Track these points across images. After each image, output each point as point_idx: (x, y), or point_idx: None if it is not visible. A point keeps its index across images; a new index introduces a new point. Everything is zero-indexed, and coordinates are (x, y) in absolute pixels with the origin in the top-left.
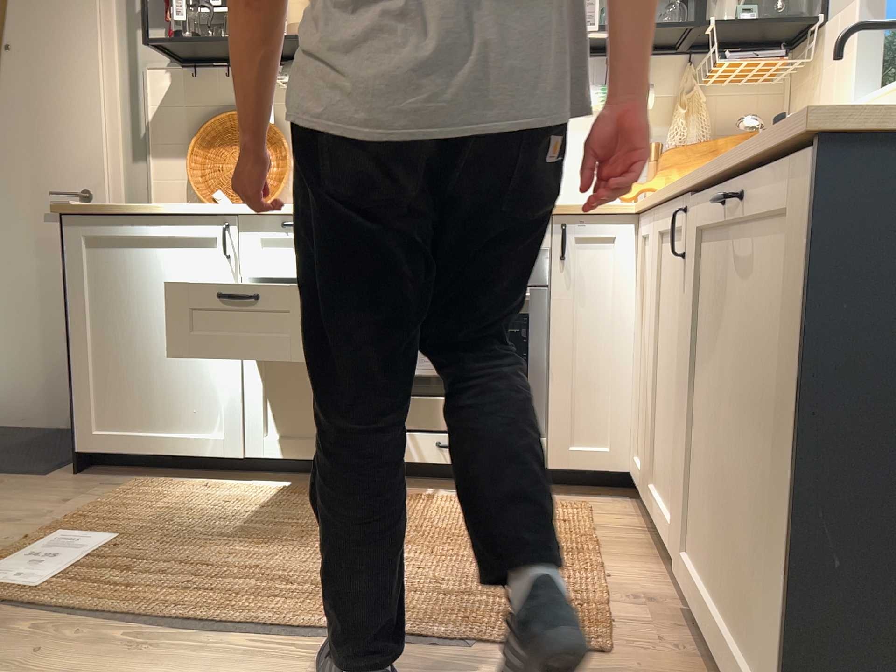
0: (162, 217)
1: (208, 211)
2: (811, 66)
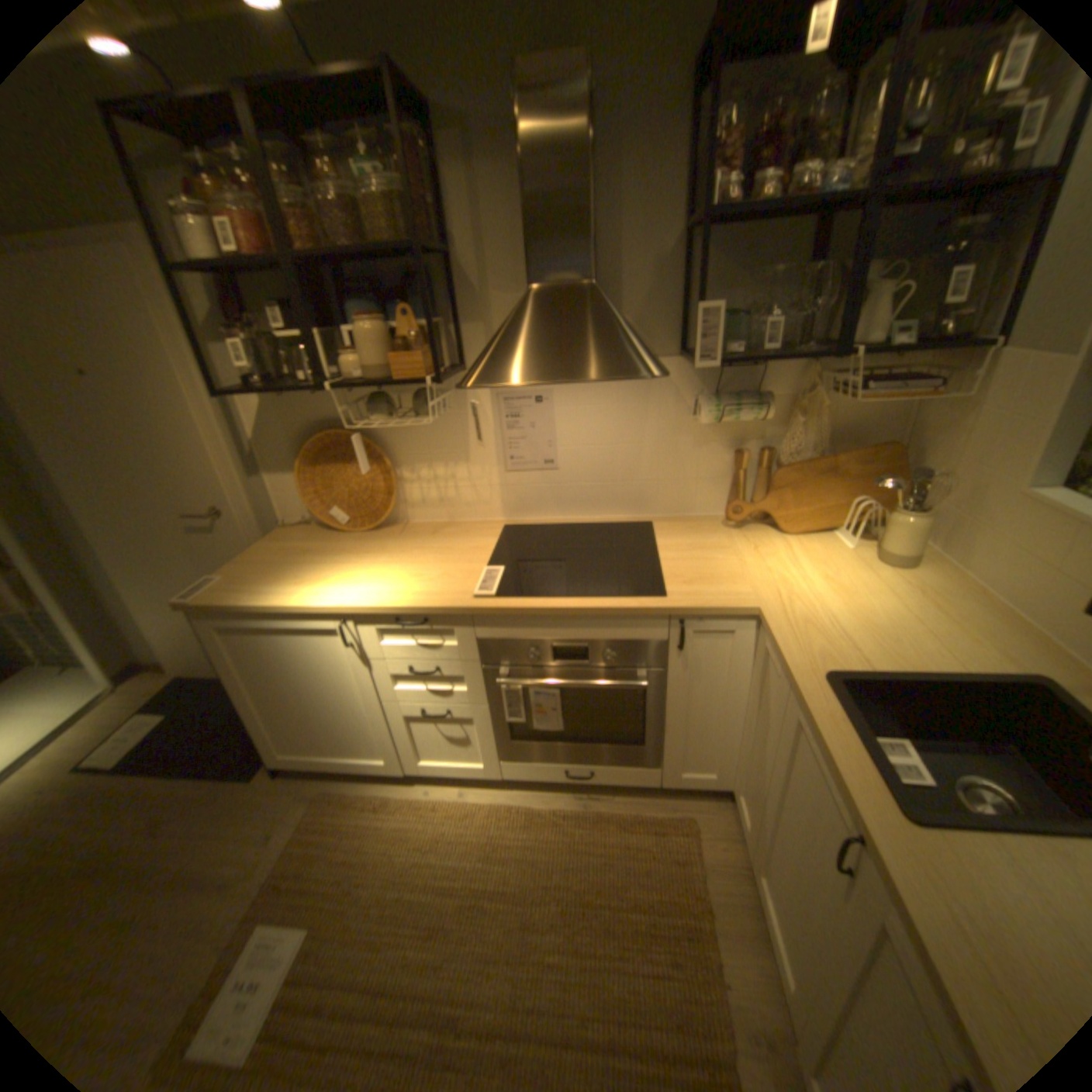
0: (277, 612)
1: (320, 611)
2: (976, 396)
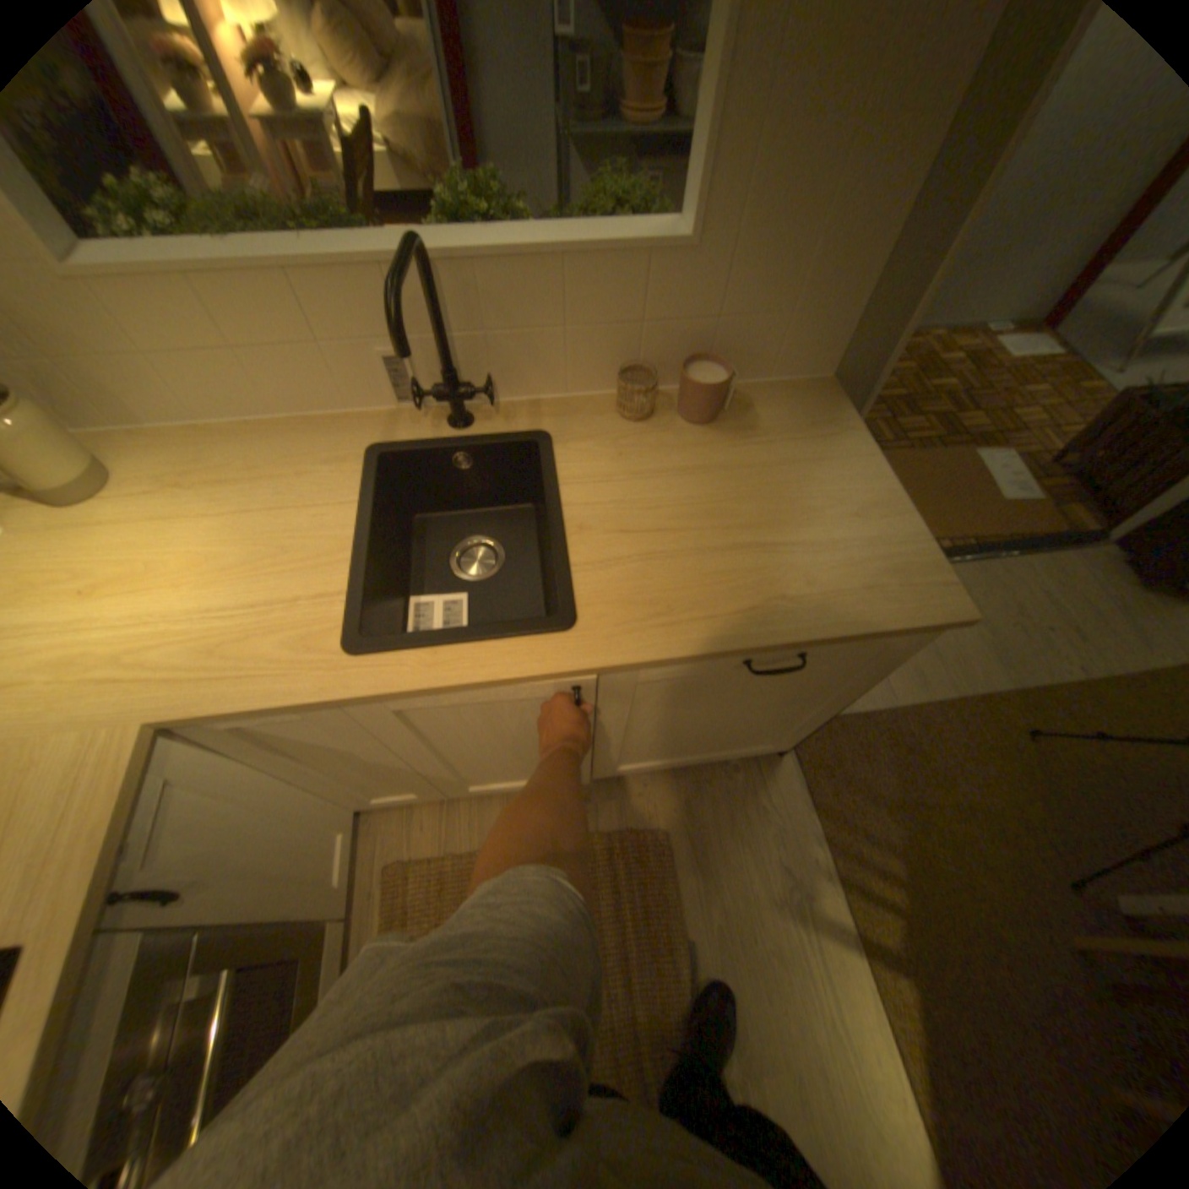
0: None
1: None
2: None
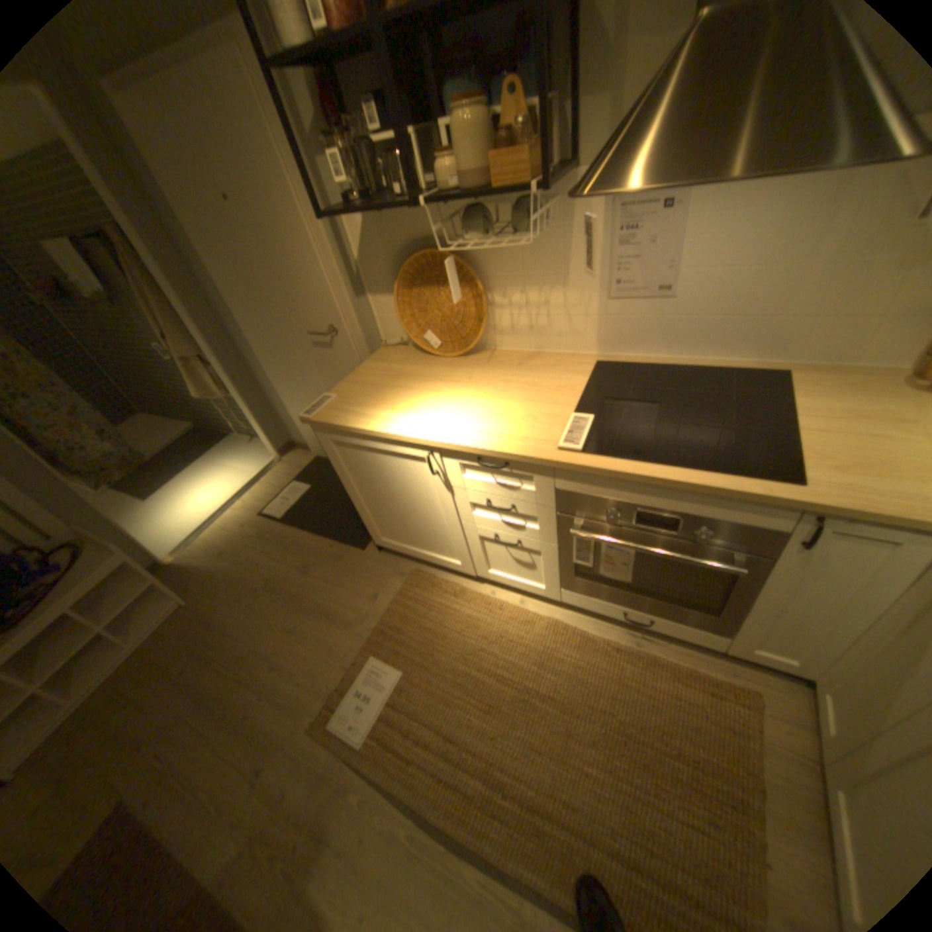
0: (379, 434)
1: (413, 440)
2: None
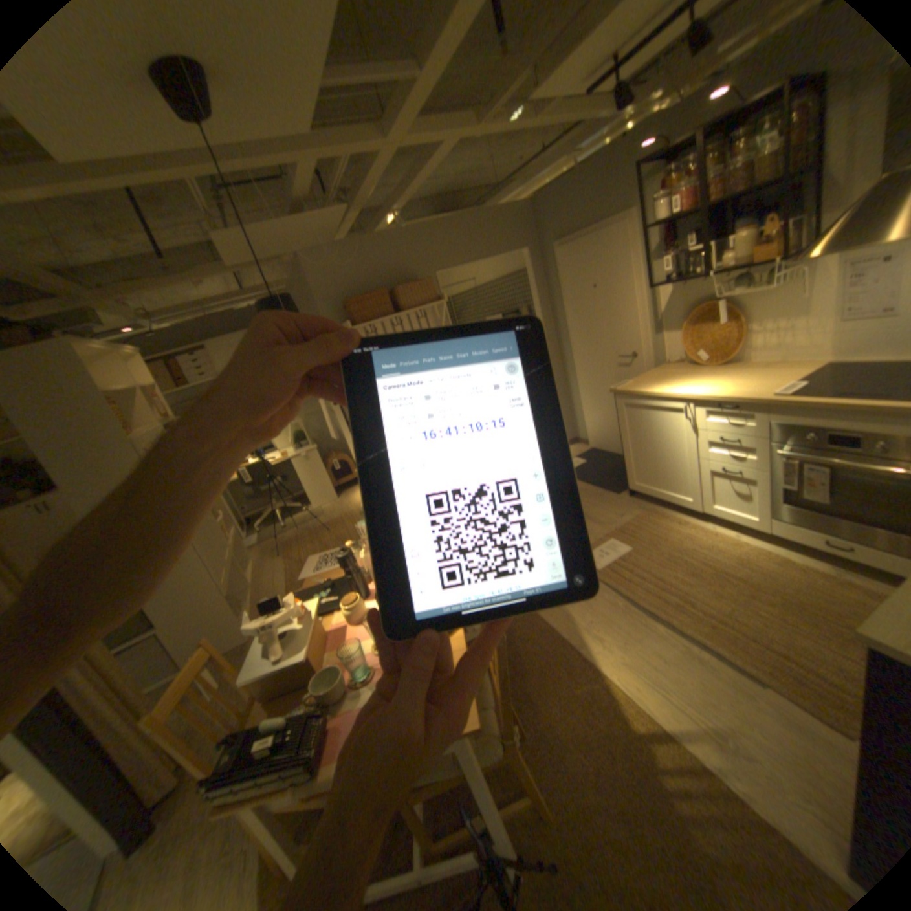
0: (655, 396)
1: (677, 396)
2: None
